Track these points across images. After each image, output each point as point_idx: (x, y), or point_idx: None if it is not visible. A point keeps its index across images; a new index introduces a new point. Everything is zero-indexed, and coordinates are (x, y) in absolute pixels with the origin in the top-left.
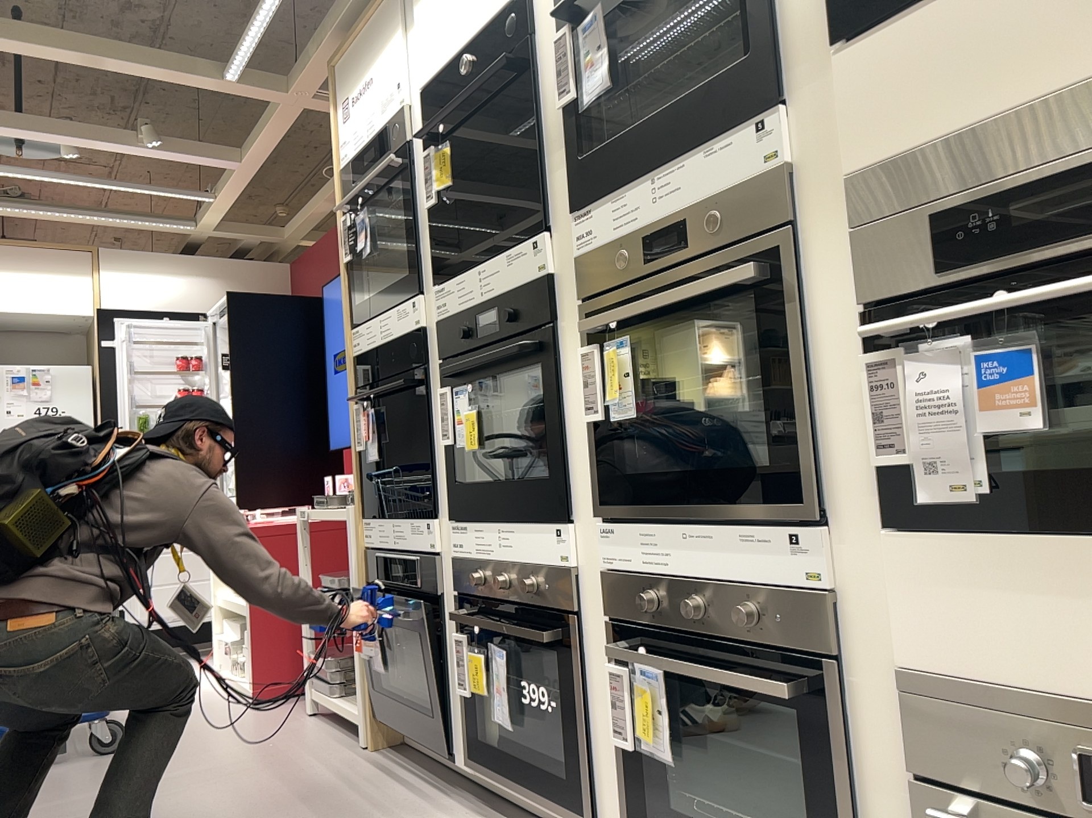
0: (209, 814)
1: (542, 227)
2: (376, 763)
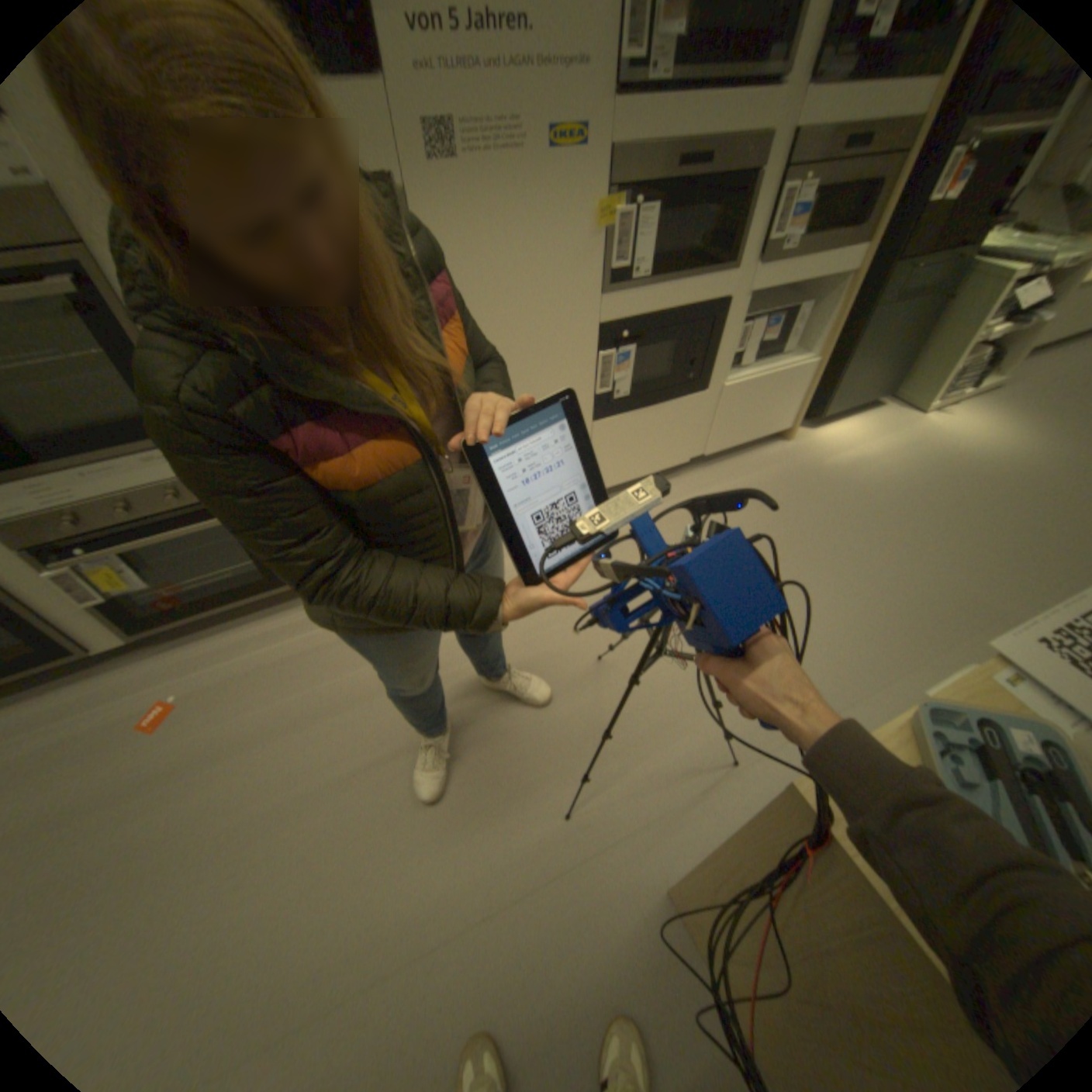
0: None
1: None
2: None
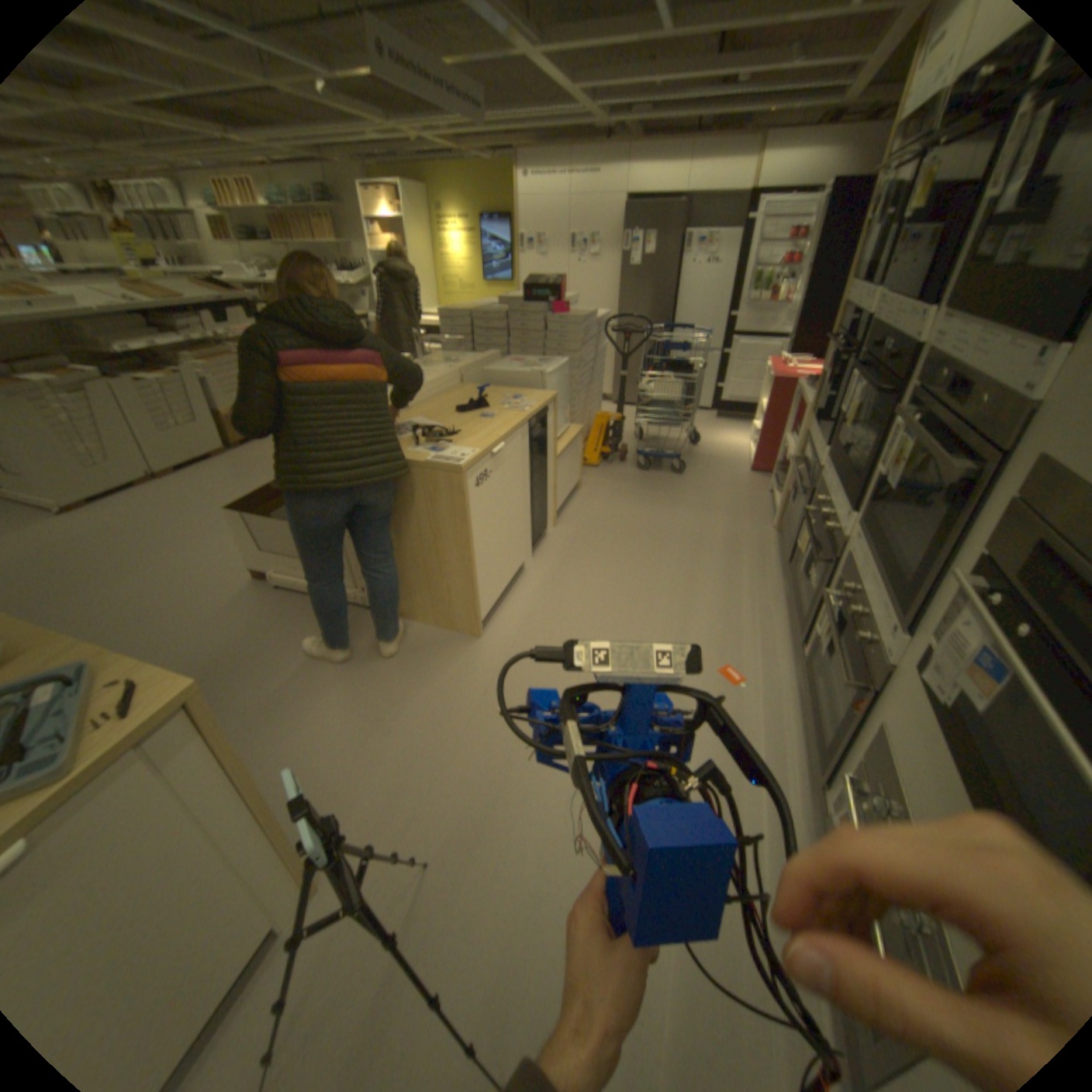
0: (688, 531)
1: (934, 302)
2: (772, 542)
